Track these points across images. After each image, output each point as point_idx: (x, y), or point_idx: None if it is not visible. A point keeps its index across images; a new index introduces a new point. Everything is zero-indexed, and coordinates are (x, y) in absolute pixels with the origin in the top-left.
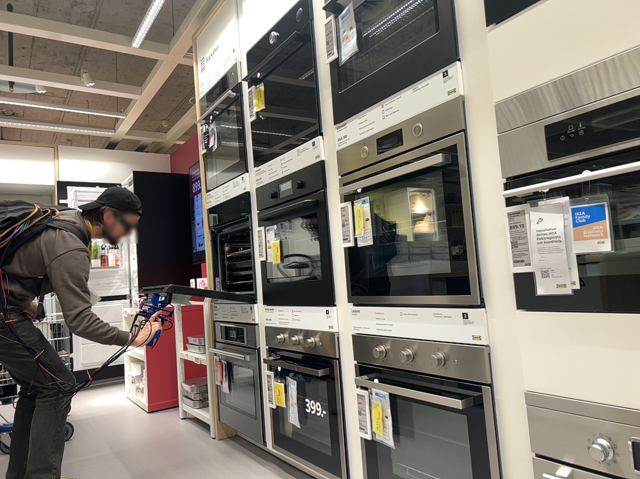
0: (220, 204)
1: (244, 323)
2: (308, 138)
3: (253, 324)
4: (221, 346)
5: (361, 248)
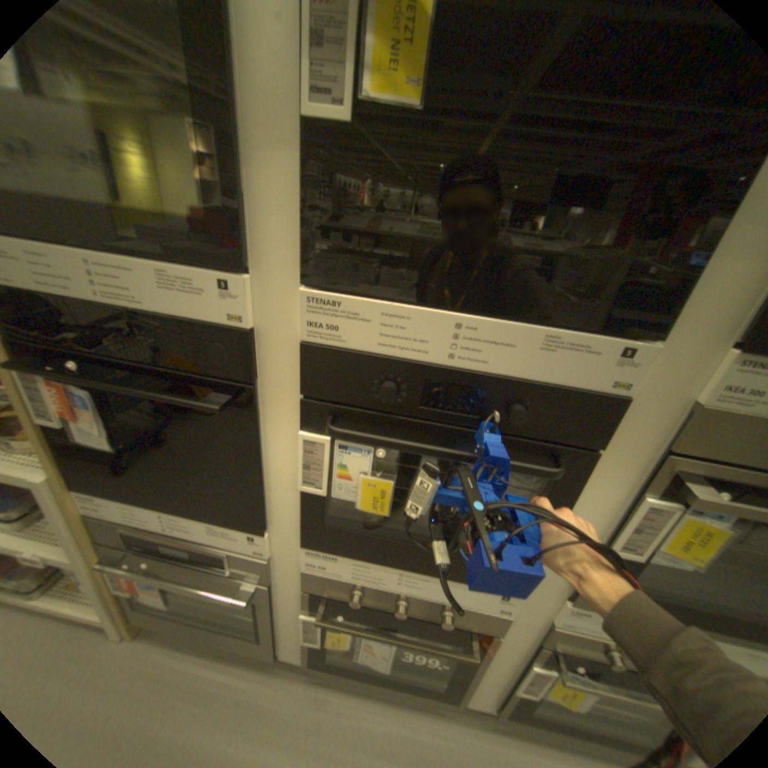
0: (71, 296)
1: (220, 550)
2: (600, 320)
3: (257, 558)
4: (123, 552)
5: (653, 565)
